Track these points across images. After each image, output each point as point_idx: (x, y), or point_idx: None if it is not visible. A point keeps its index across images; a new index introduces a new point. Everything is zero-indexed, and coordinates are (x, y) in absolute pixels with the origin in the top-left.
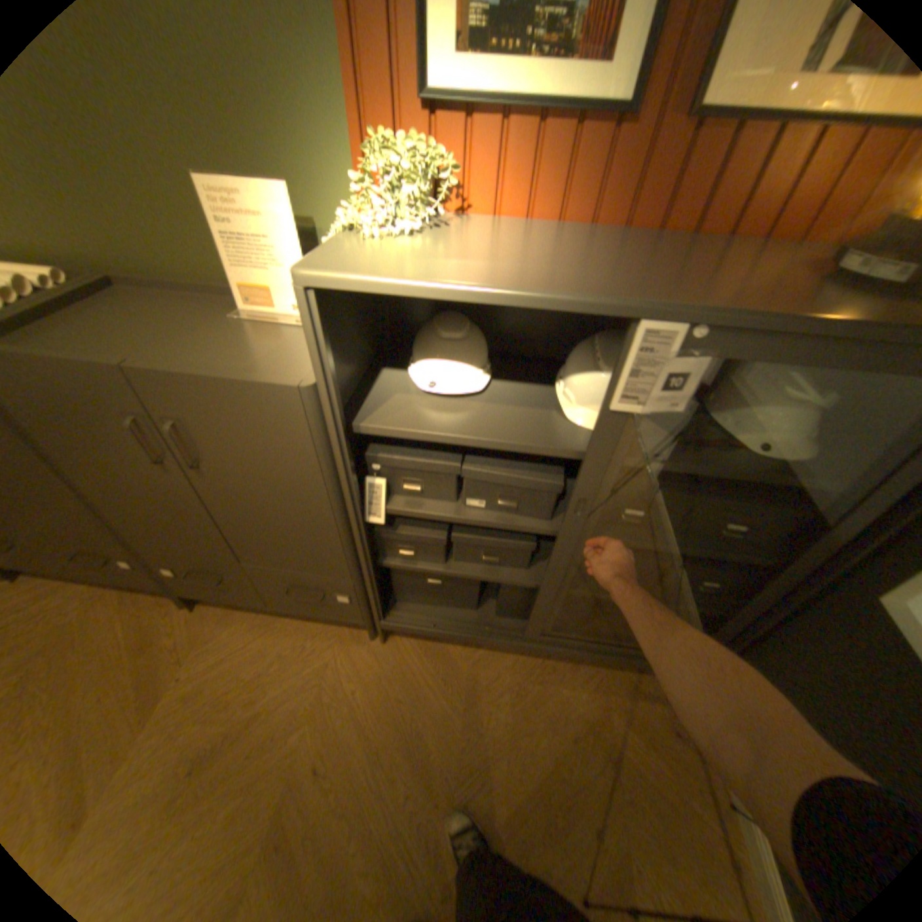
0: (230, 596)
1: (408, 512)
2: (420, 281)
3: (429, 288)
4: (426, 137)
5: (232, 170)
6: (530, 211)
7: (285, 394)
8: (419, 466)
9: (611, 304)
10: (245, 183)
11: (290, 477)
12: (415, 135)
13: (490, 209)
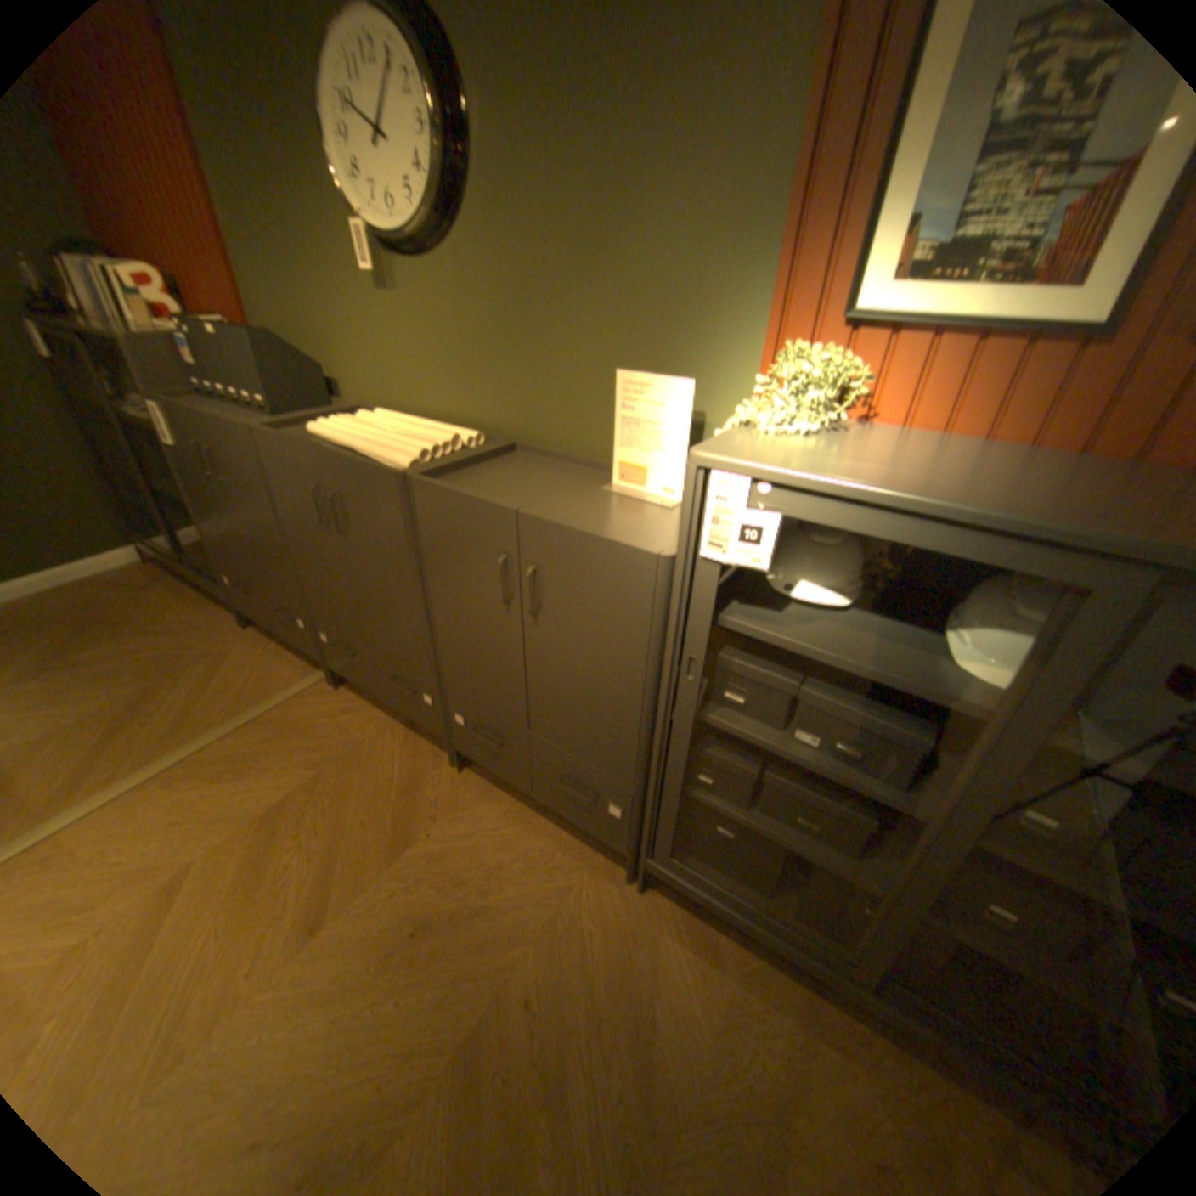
0: (503, 766)
1: (723, 725)
2: (810, 474)
3: (818, 481)
4: (844, 349)
5: (649, 368)
6: (950, 424)
7: (642, 560)
8: (751, 673)
9: (1034, 524)
10: (658, 378)
11: (615, 647)
12: (833, 347)
13: (901, 419)
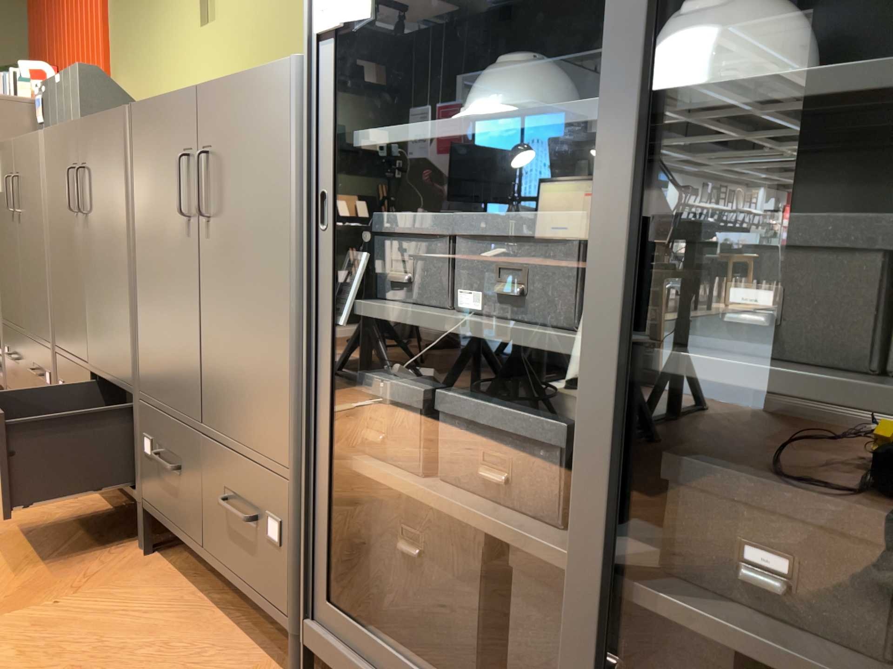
0: (180, 512)
1: (381, 310)
2: None
3: None
4: None
5: None
6: None
7: (281, 71)
8: (414, 223)
9: None
10: None
11: (266, 218)
12: None
13: None
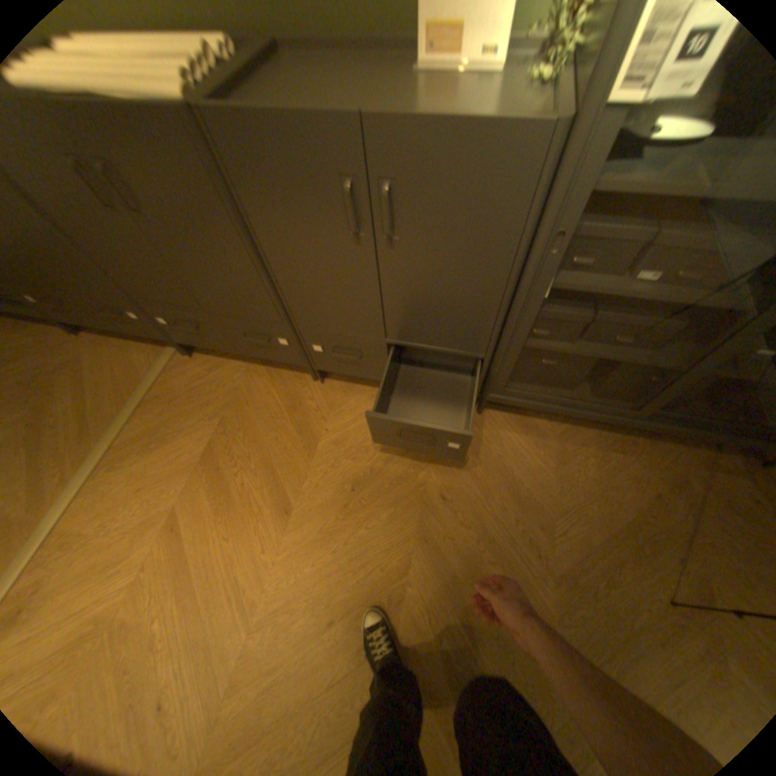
0: (363, 370)
1: (574, 285)
2: None
3: None
4: None
5: None
6: None
7: (534, 132)
8: (607, 233)
9: None
10: None
11: (482, 245)
12: None
13: None
